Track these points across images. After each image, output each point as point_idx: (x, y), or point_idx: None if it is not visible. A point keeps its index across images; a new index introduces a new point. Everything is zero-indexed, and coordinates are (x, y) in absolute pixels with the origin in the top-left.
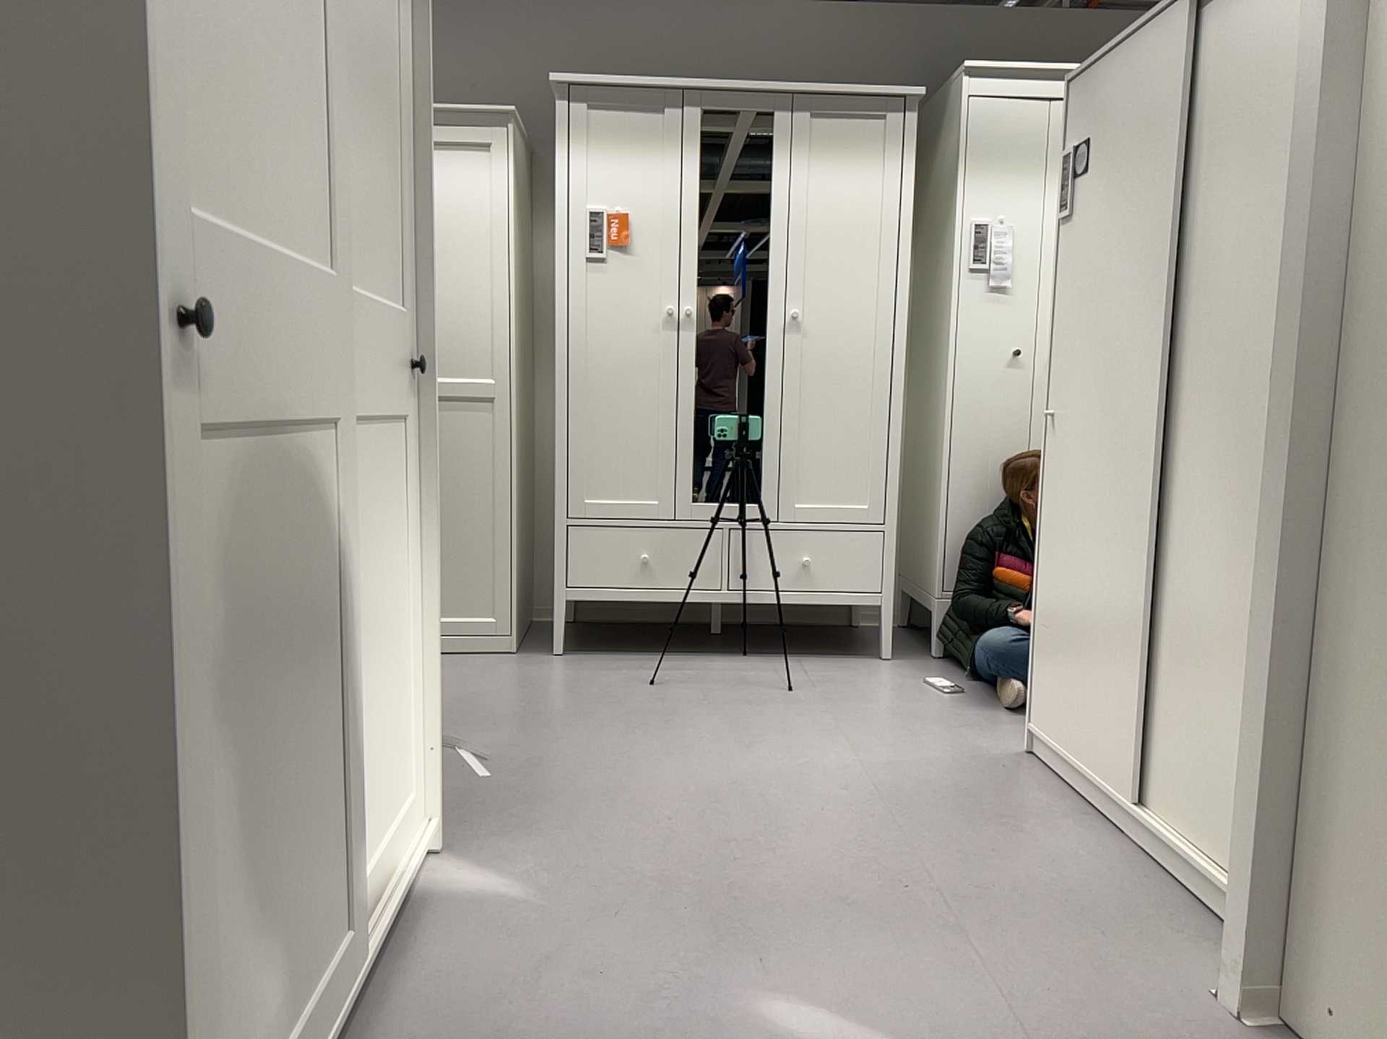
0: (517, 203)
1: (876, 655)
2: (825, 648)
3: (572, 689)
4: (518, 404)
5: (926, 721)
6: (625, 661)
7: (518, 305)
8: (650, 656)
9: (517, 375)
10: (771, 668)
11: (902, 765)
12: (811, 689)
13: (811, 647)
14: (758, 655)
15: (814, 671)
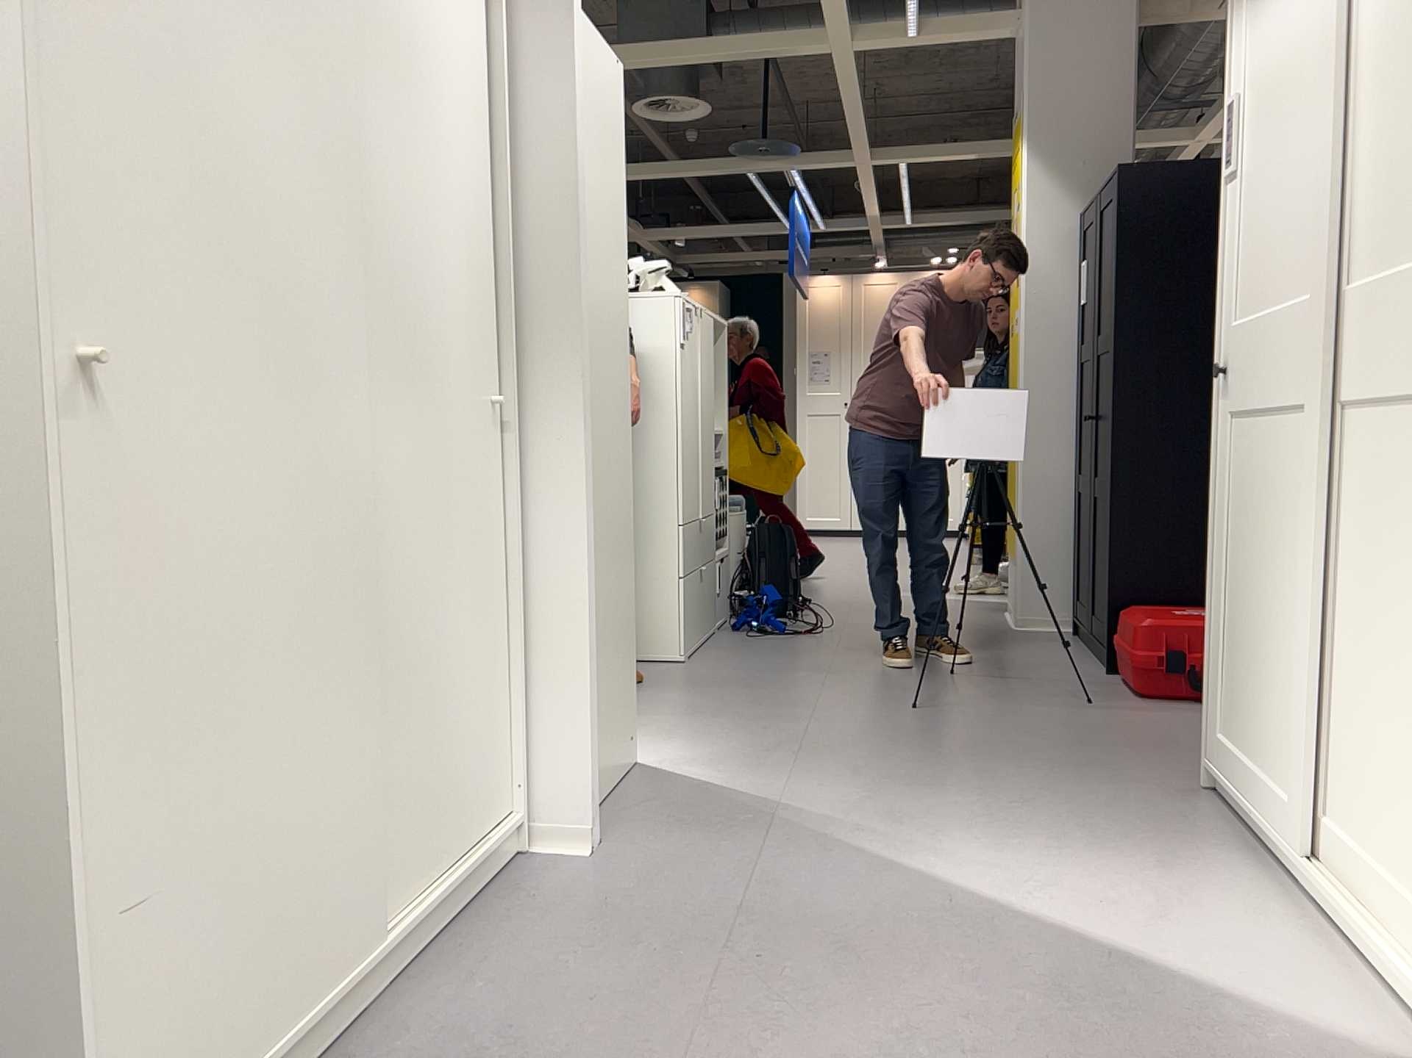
0: None
1: None
2: None
3: None
4: None
5: None
6: None
7: None
8: None
9: None
10: None
11: None
12: None
13: None
14: None
15: None
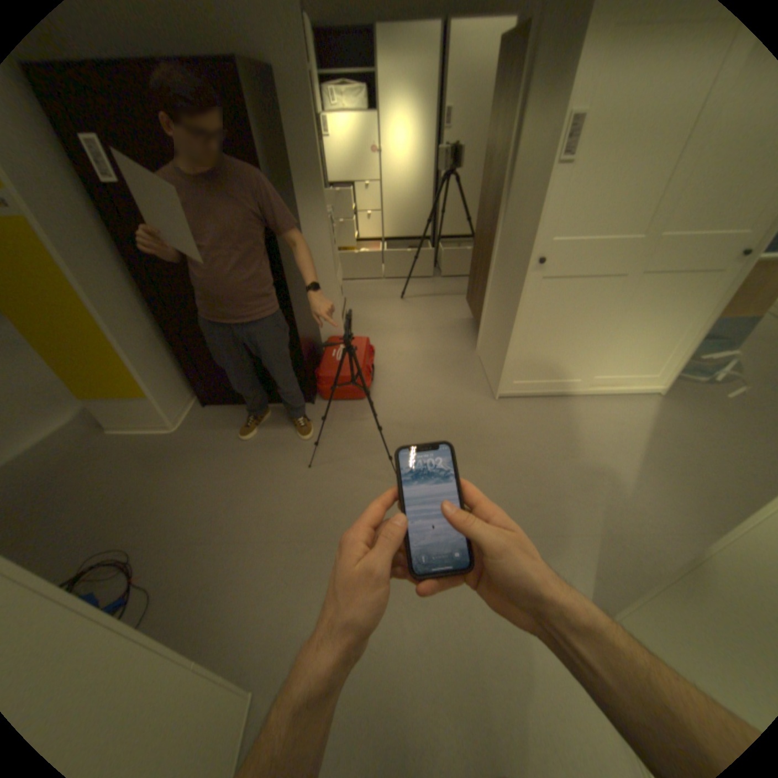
0: None
1: None
2: None
3: None
4: None
5: None
6: None
7: None
8: None
9: None
10: None
11: None
12: None
13: None
14: None
15: None
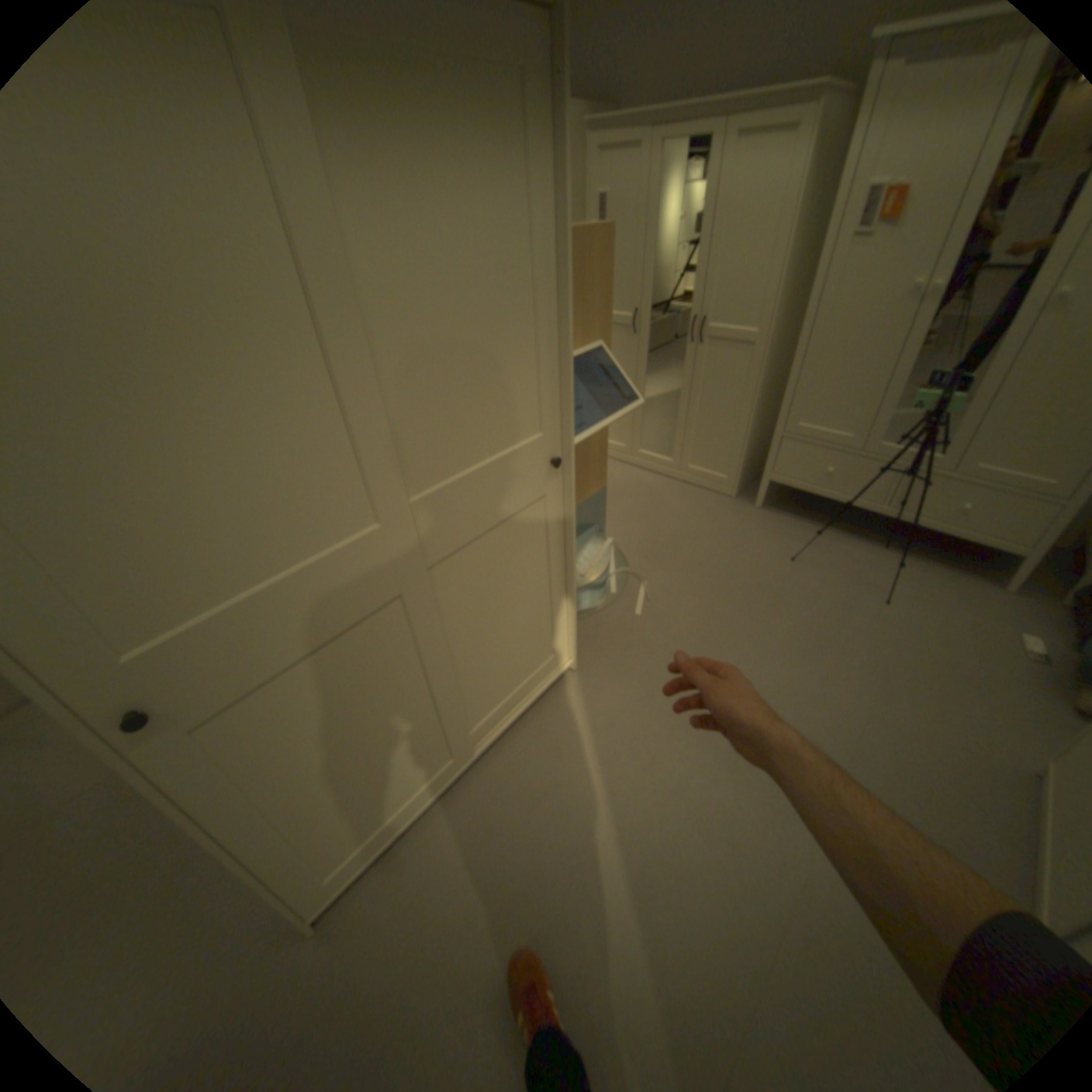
0: (812, 174)
1: (1005, 579)
2: (961, 557)
3: (742, 544)
4: (774, 343)
5: (975, 684)
6: (796, 524)
7: (791, 267)
8: (816, 524)
9: (776, 324)
10: (897, 566)
11: (906, 725)
12: (909, 603)
13: (951, 551)
14: (898, 547)
15: (926, 583)
